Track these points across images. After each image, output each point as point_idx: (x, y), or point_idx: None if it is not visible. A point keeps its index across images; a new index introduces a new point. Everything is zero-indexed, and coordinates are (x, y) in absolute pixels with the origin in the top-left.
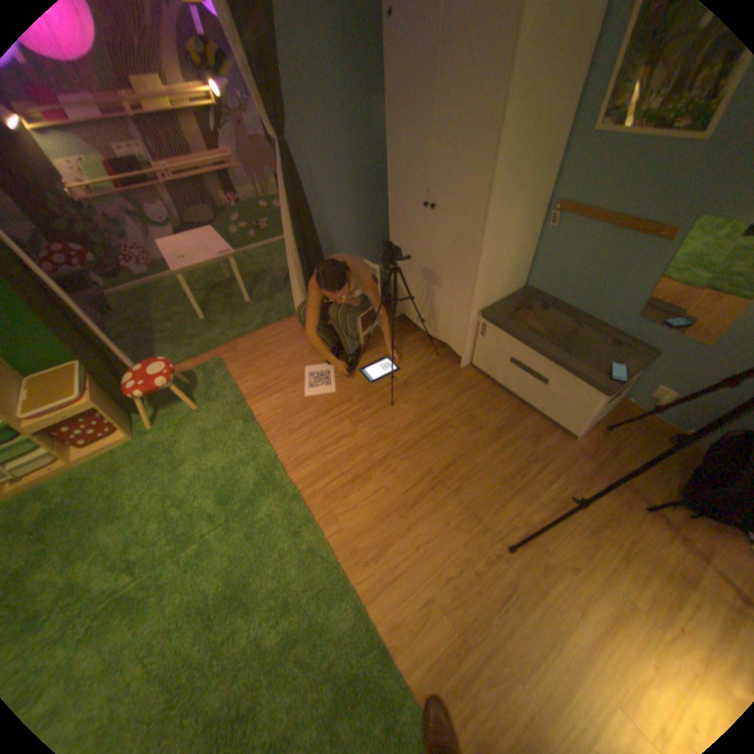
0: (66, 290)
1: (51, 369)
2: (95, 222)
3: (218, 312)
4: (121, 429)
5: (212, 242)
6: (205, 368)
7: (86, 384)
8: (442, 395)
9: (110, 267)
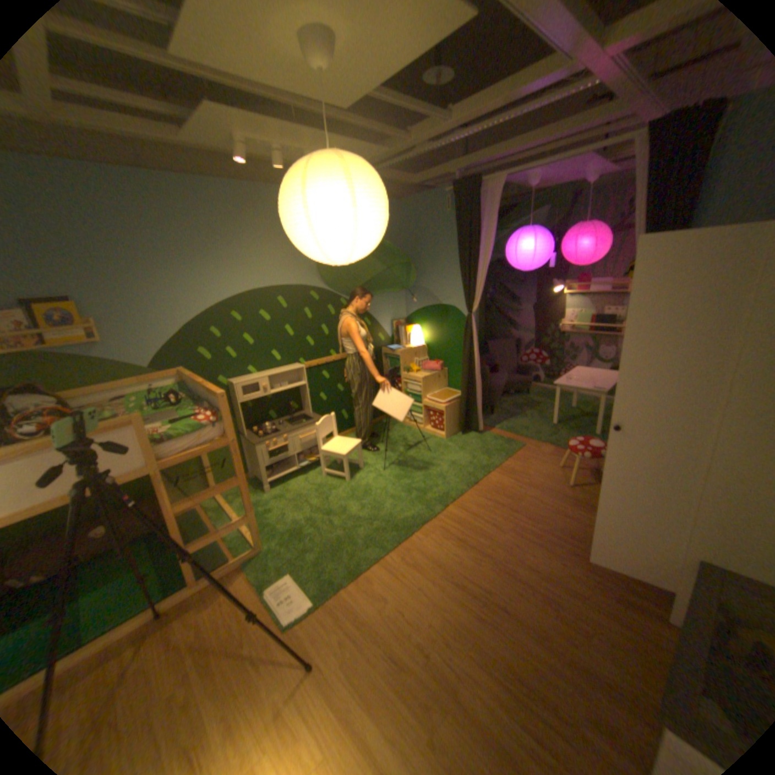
0: (519, 373)
1: (455, 391)
2: (564, 345)
3: (566, 426)
4: (446, 432)
5: (609, 381)
6: (512, 443)
7: (453, 402)
8: (603, 603)
9: (553, 373)
